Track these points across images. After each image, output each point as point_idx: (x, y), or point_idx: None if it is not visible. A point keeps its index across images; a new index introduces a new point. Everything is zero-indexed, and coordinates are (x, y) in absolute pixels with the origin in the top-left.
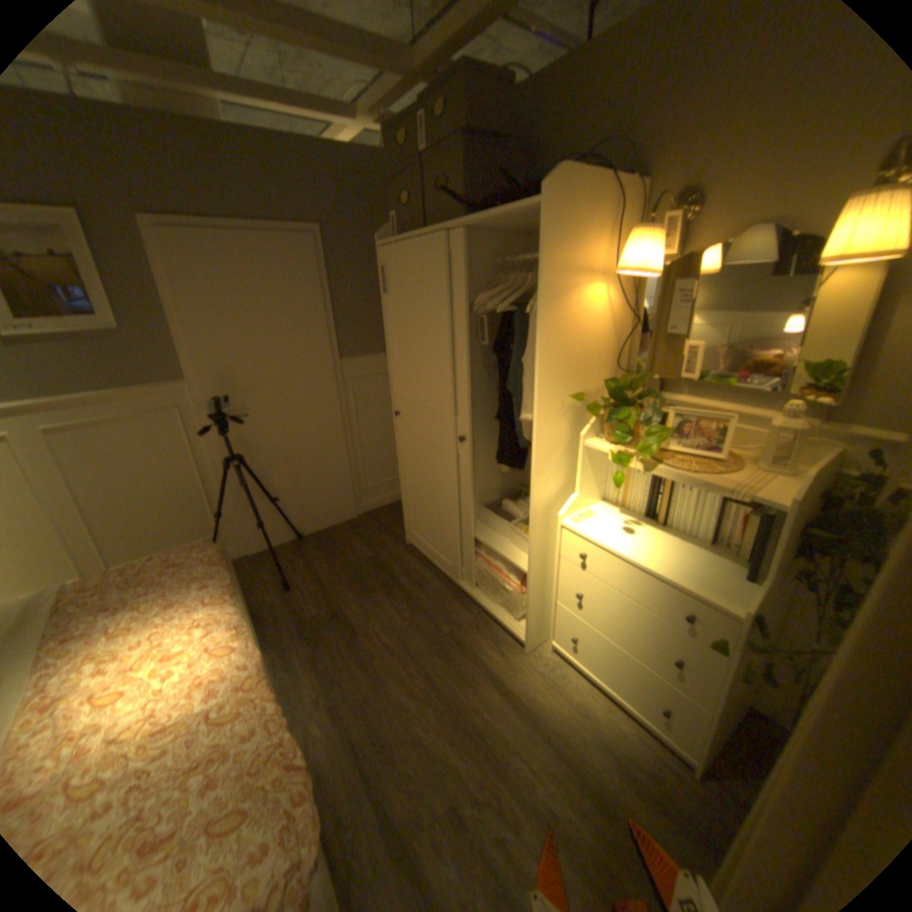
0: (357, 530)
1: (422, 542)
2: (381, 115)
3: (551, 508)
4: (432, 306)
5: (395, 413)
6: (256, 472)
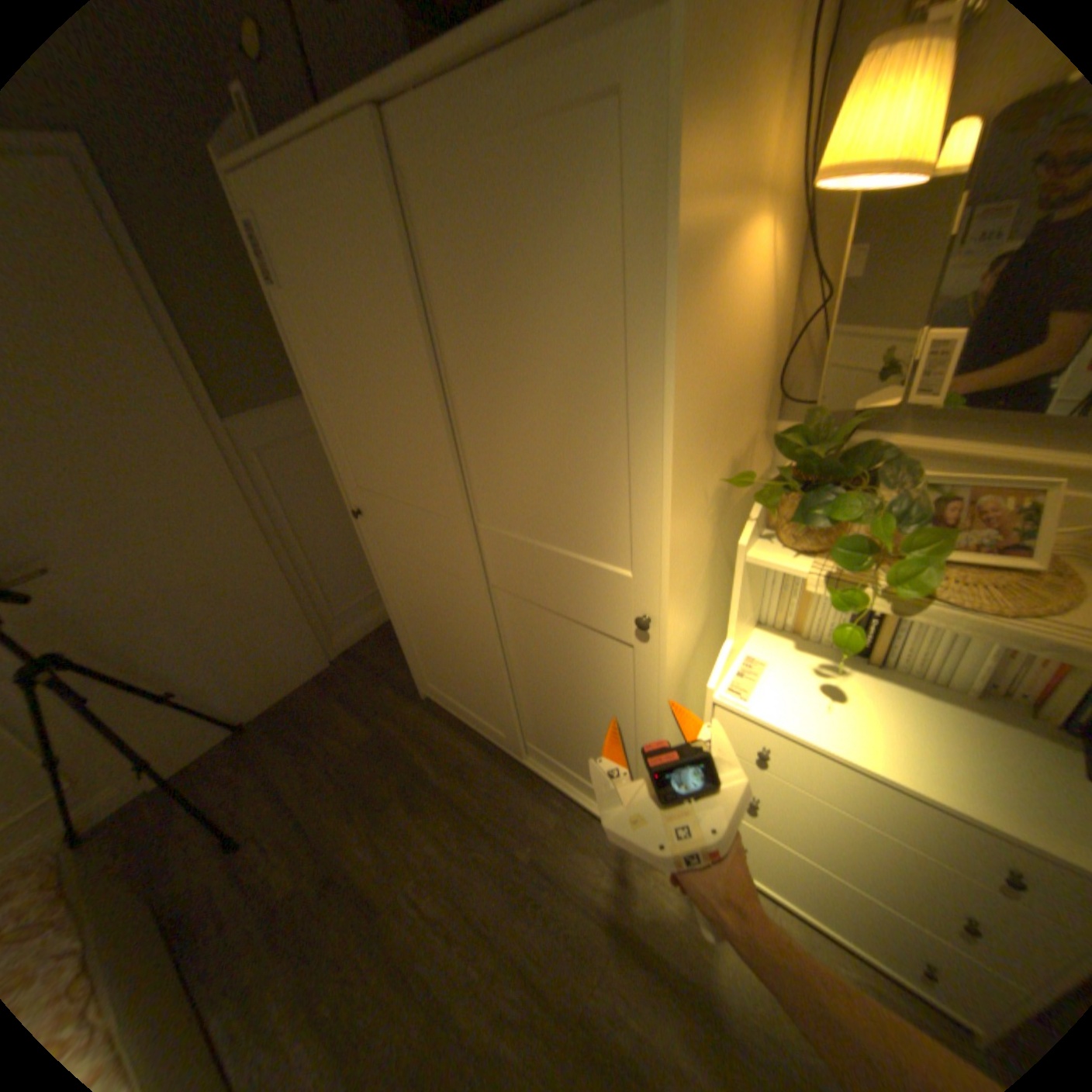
0: (336, 692)
1: (448, 701)
2: None
3: (687, 673)
4: (378, 307)
5: (353, 514)
6: (113, 661)
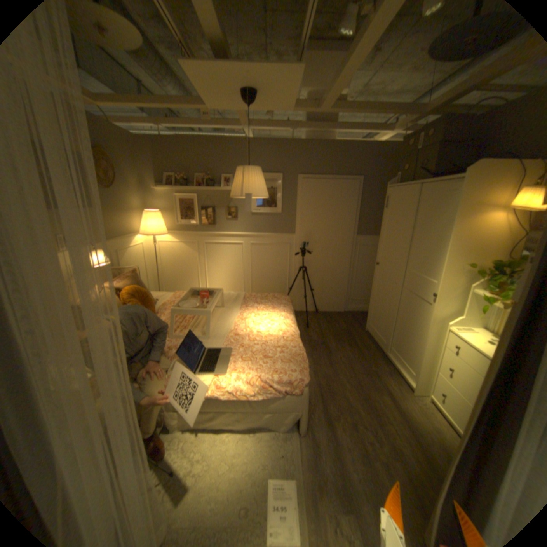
0: (343, 317)
1: (374, 330)
2: (407, 126)
3: (446, 320)
4: (407, 215)
5: (376, 263)
6: (308, 276)
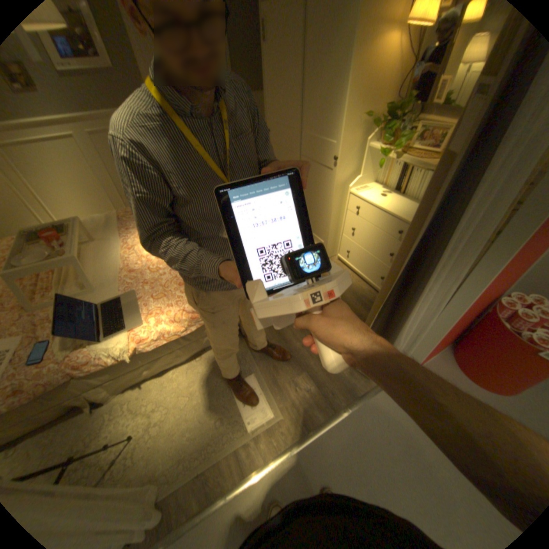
0: None
1: None
2: None
3: (346, 183)
4: (292, 51)
5: None
6: None
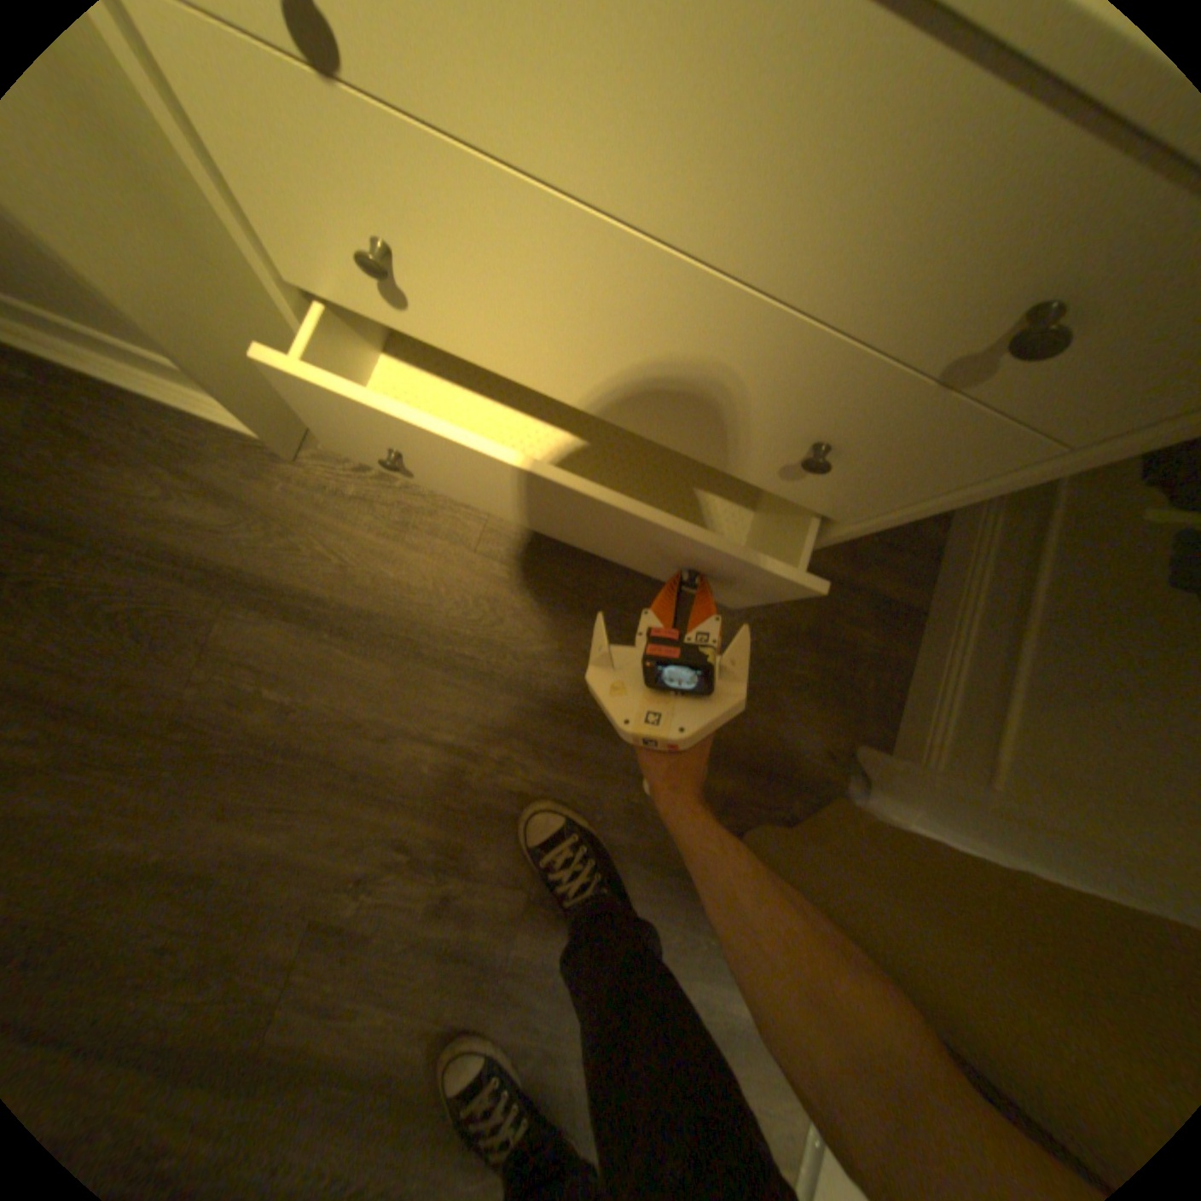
0: None
1: None
2: None
3: None
4: None
5: None
6: None
